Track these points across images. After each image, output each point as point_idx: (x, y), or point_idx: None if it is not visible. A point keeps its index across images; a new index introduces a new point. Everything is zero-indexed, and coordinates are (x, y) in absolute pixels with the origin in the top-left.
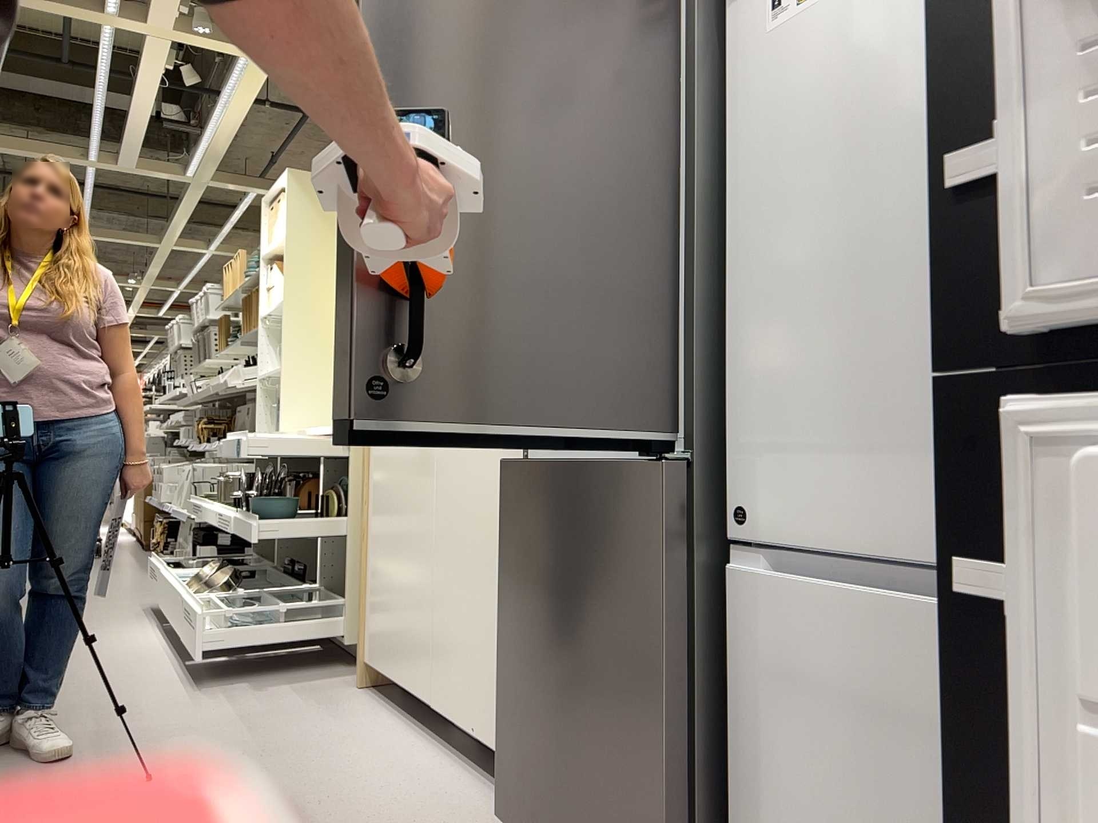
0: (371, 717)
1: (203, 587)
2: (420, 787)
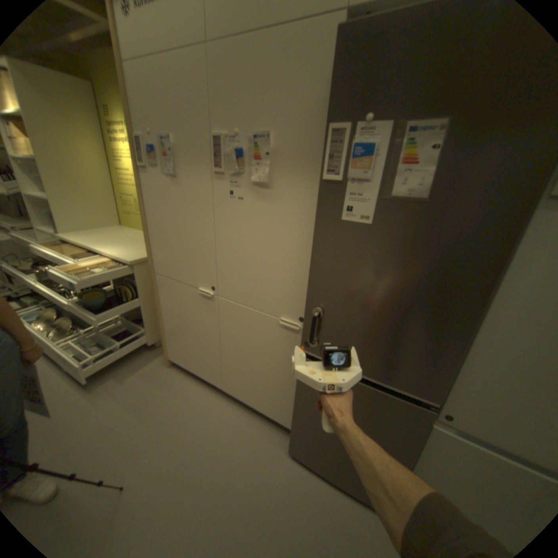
0: (187, 388)
1: (51, 326)
2: (240, 433)
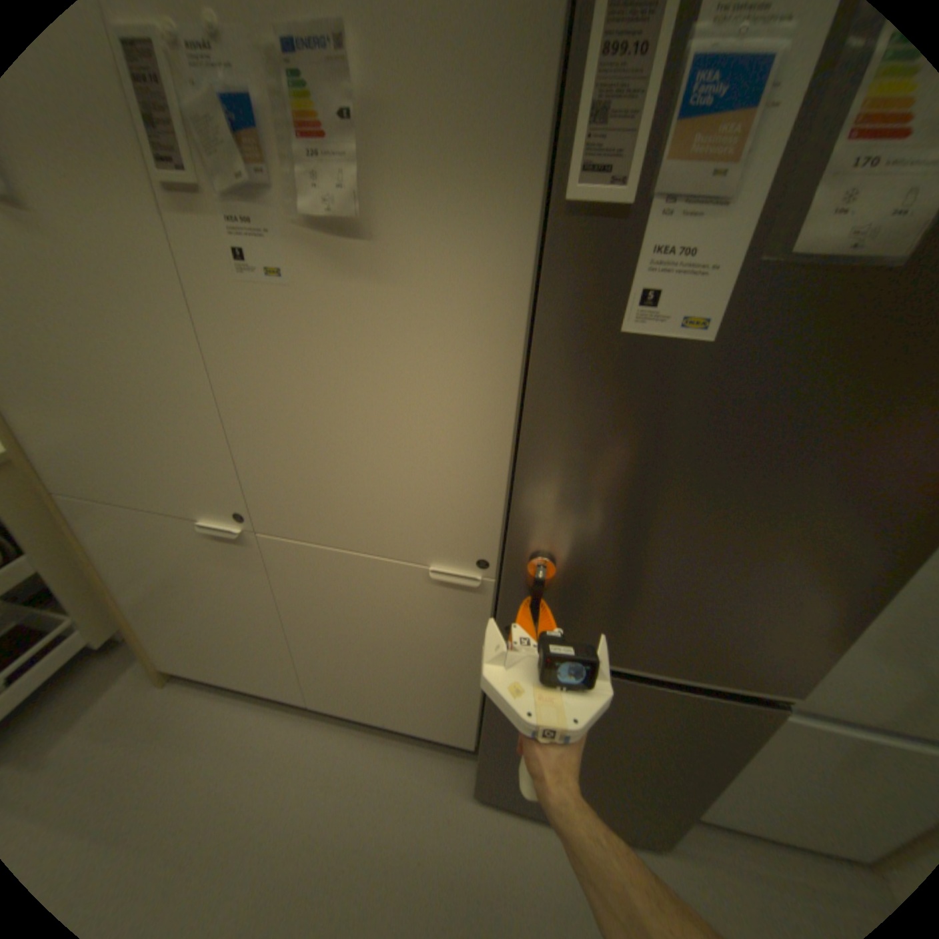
0: (222, 722)
1: None
2: (367, 788)
